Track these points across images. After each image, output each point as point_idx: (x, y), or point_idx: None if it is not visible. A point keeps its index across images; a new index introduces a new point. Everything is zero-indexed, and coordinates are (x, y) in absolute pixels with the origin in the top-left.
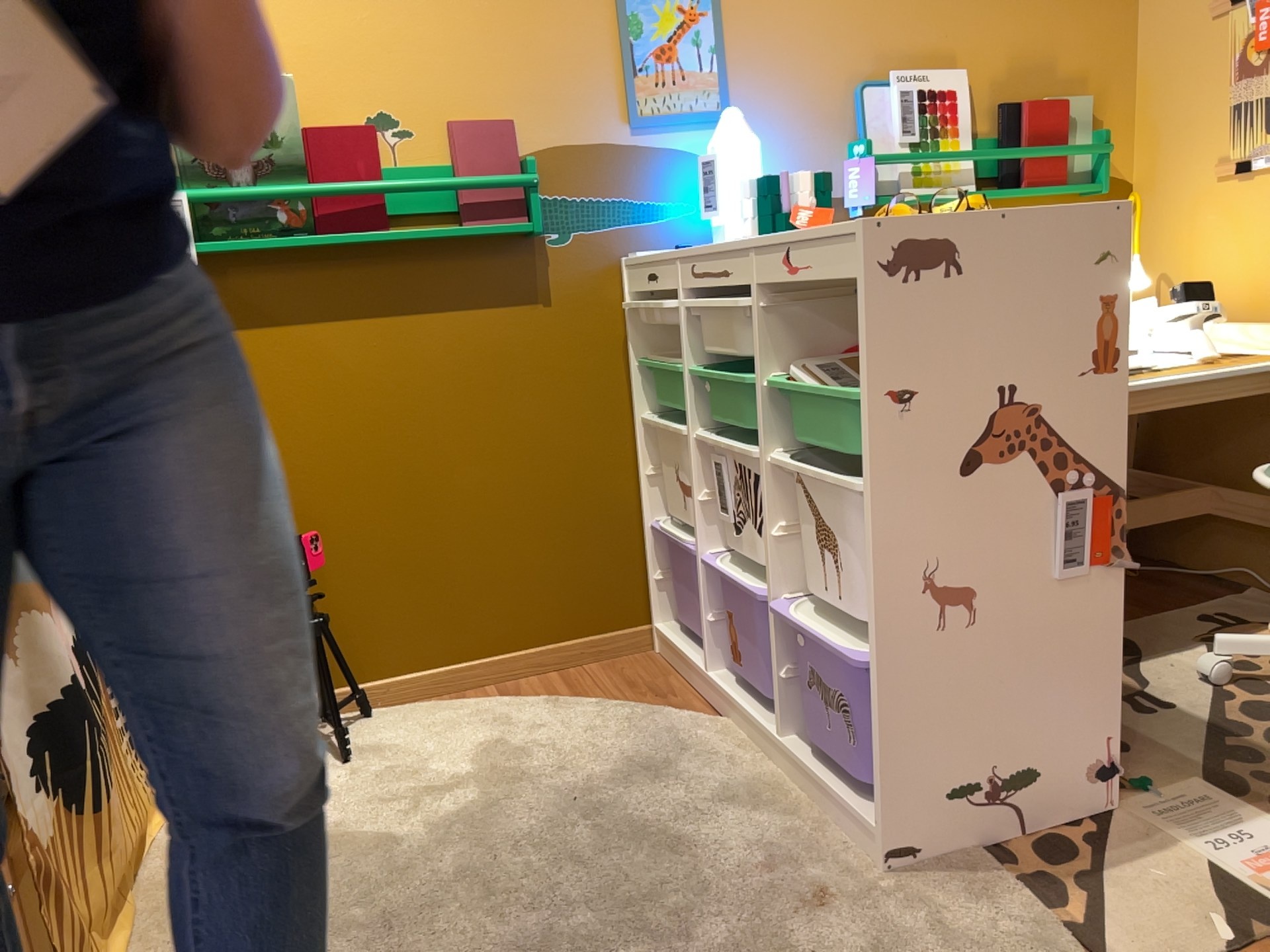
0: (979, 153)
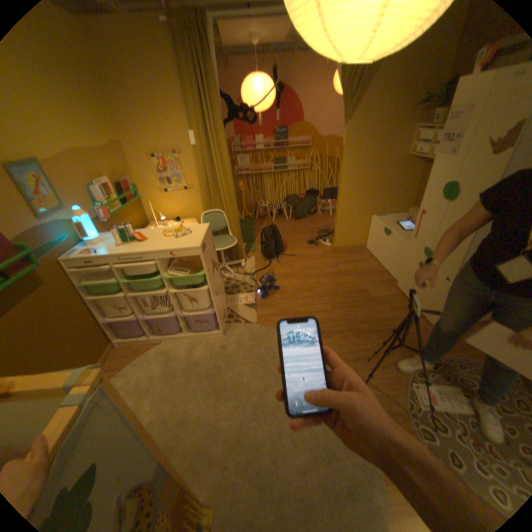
0: (116, 195)
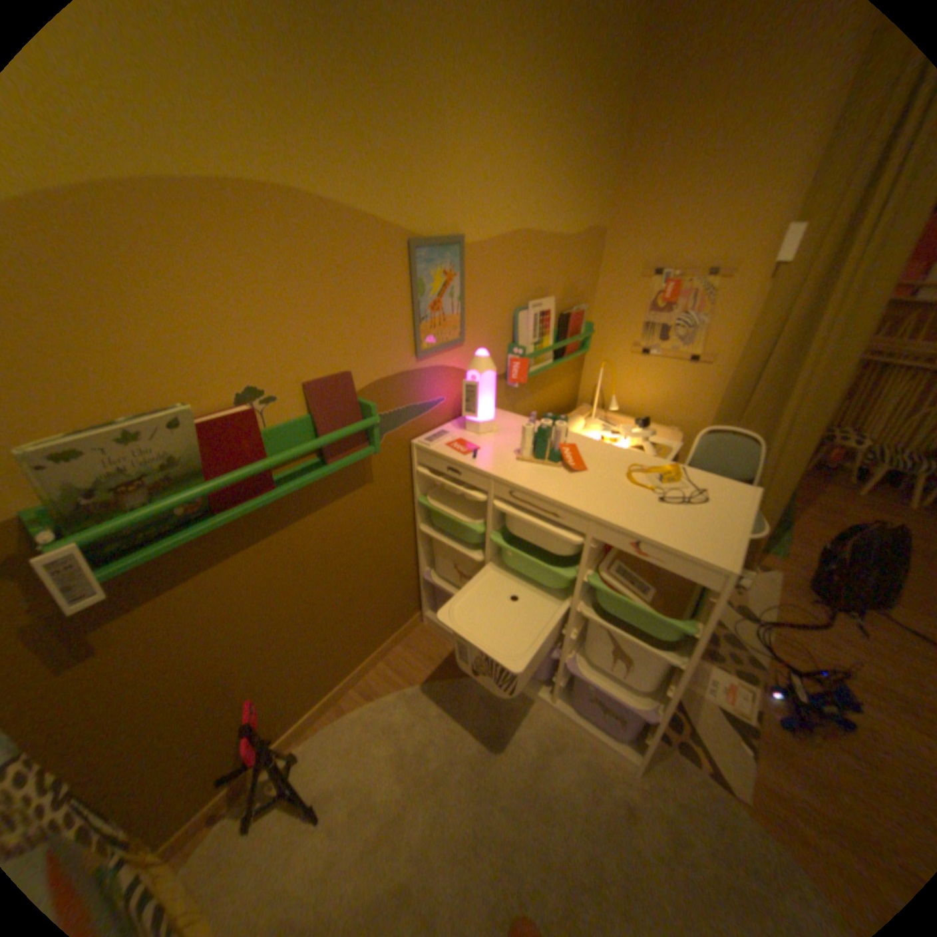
0: (553, 339)
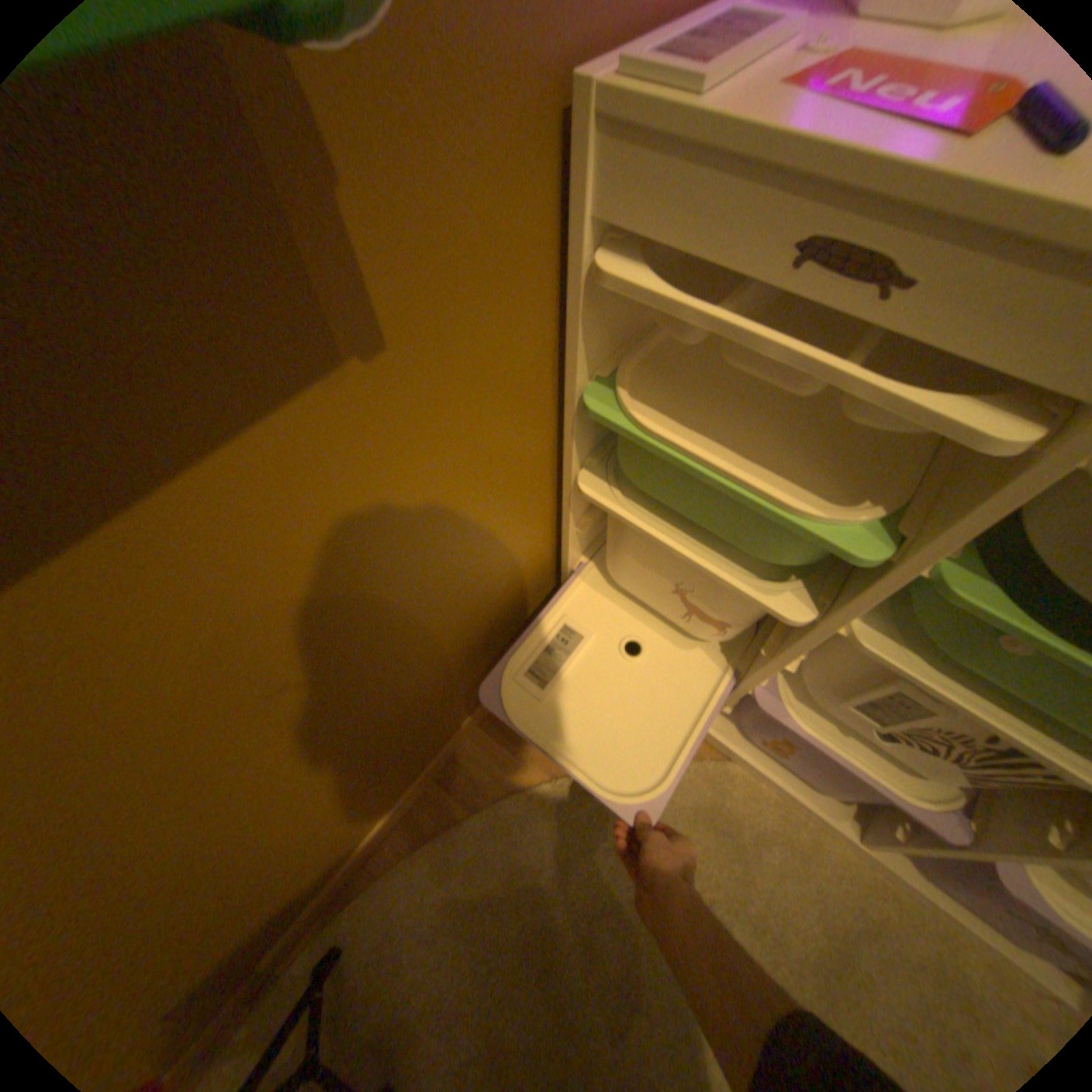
0: None
